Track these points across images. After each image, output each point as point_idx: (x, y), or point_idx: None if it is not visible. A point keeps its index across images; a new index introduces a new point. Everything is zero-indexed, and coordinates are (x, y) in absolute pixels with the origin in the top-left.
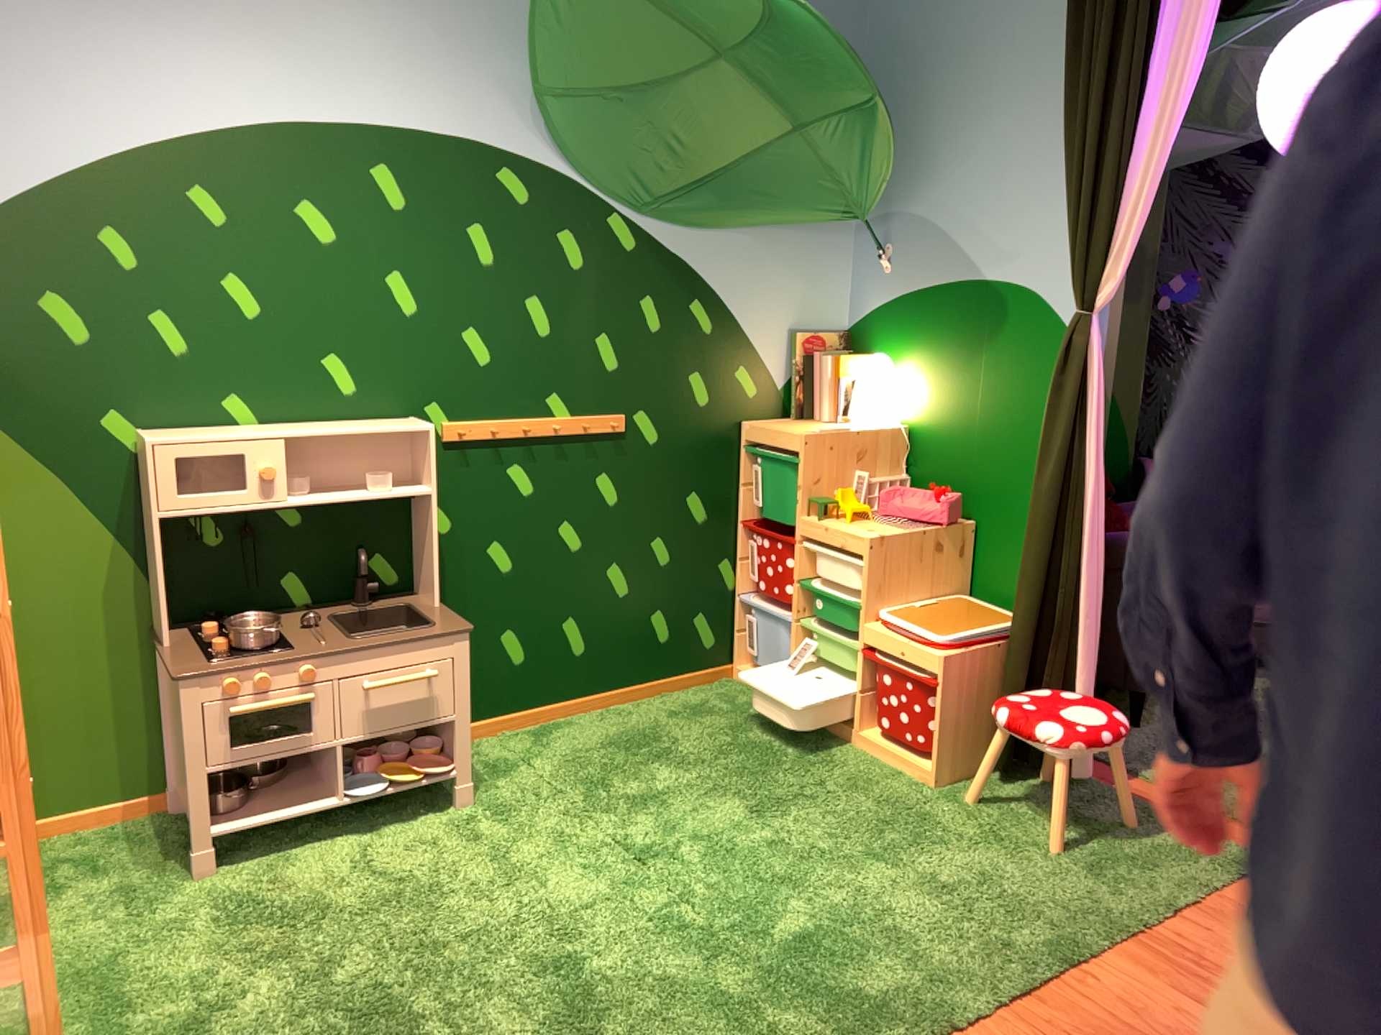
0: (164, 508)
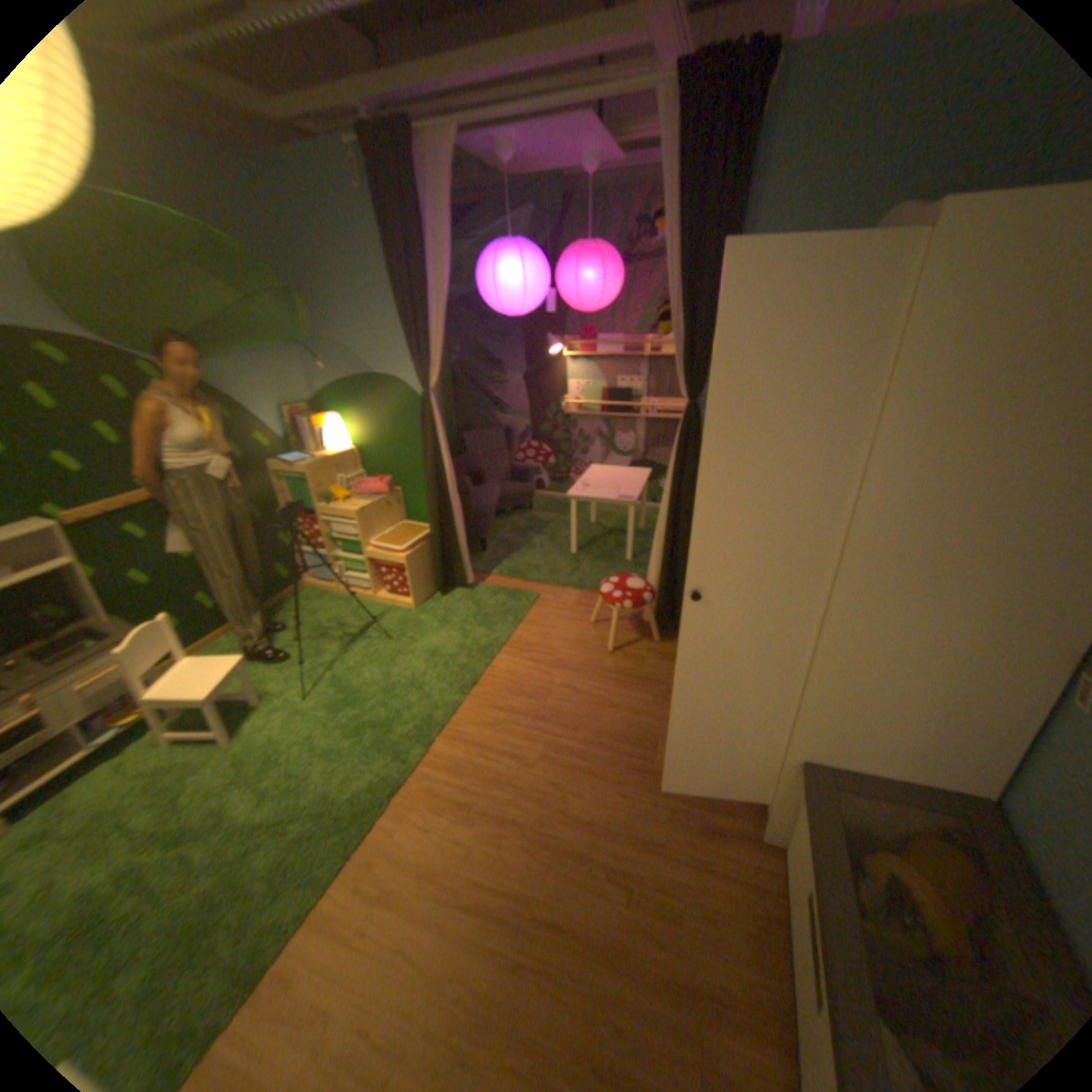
0: None
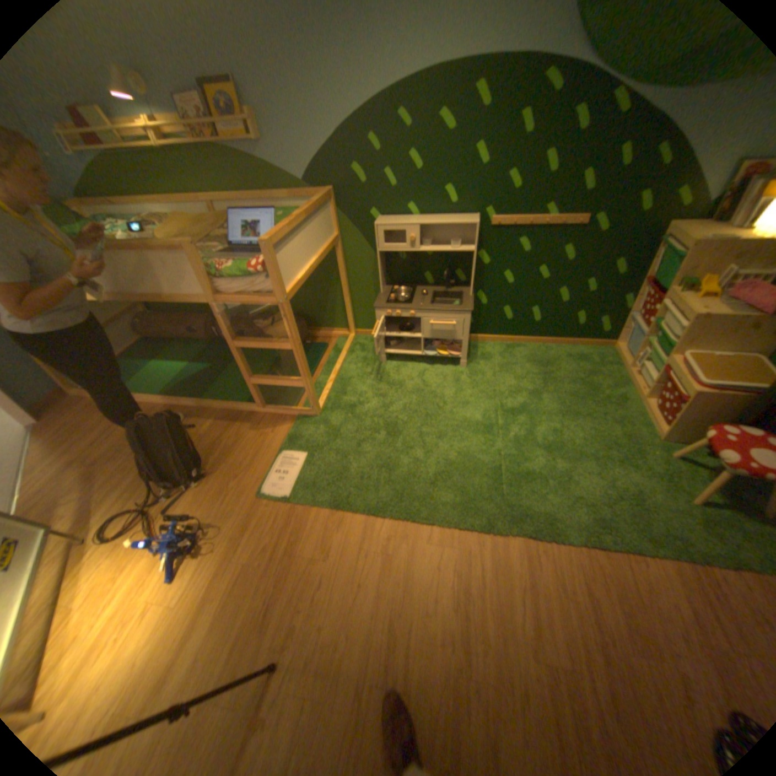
0: (379, 249)
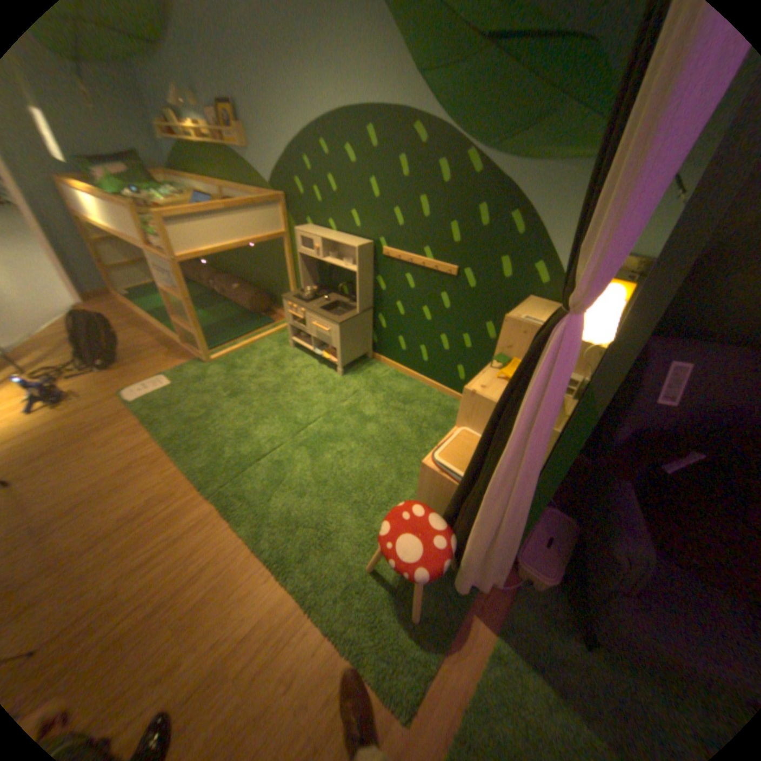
0: (299, 251)
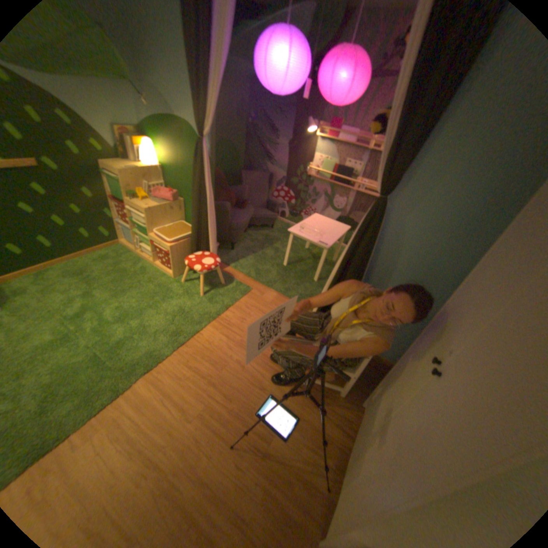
0: None
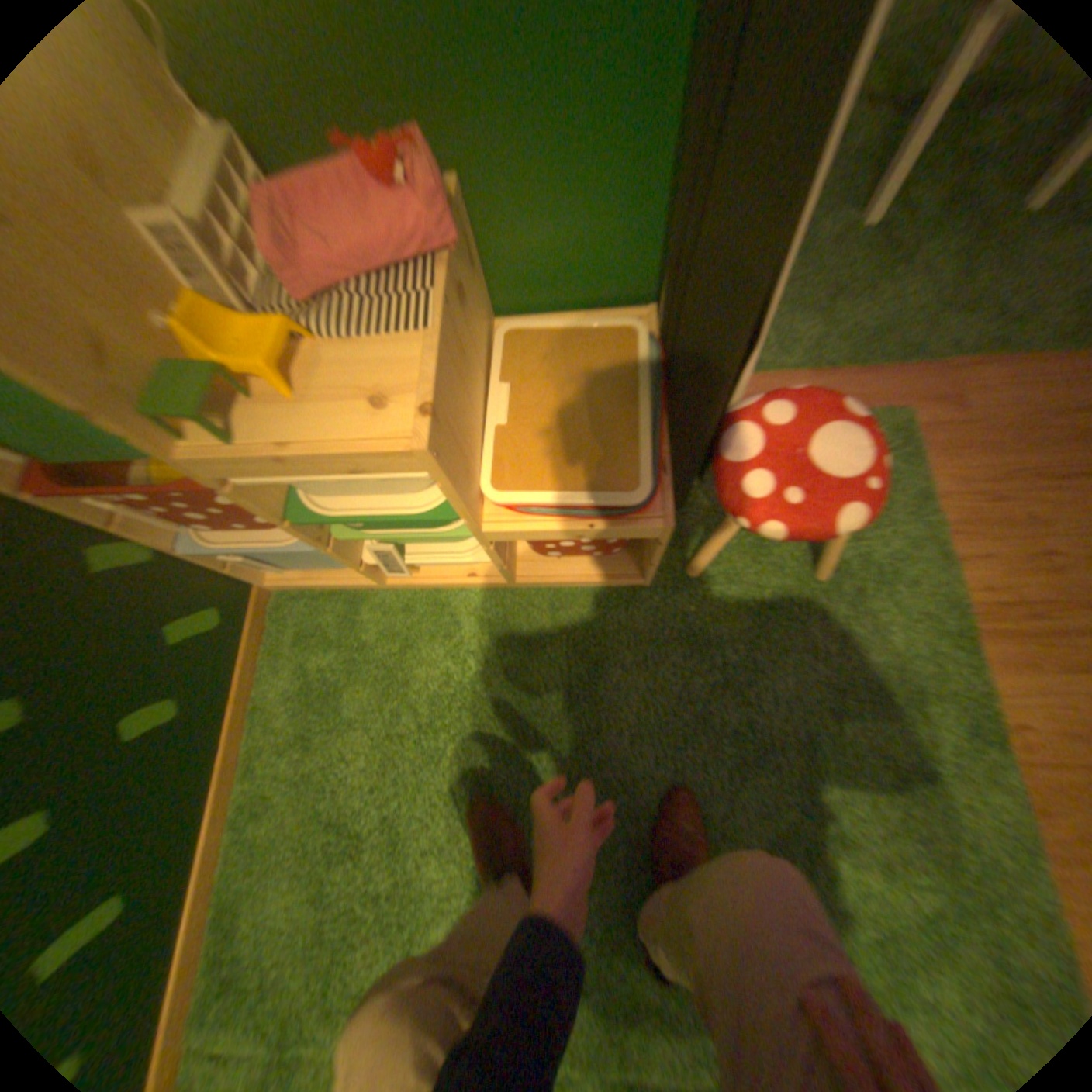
0: None
